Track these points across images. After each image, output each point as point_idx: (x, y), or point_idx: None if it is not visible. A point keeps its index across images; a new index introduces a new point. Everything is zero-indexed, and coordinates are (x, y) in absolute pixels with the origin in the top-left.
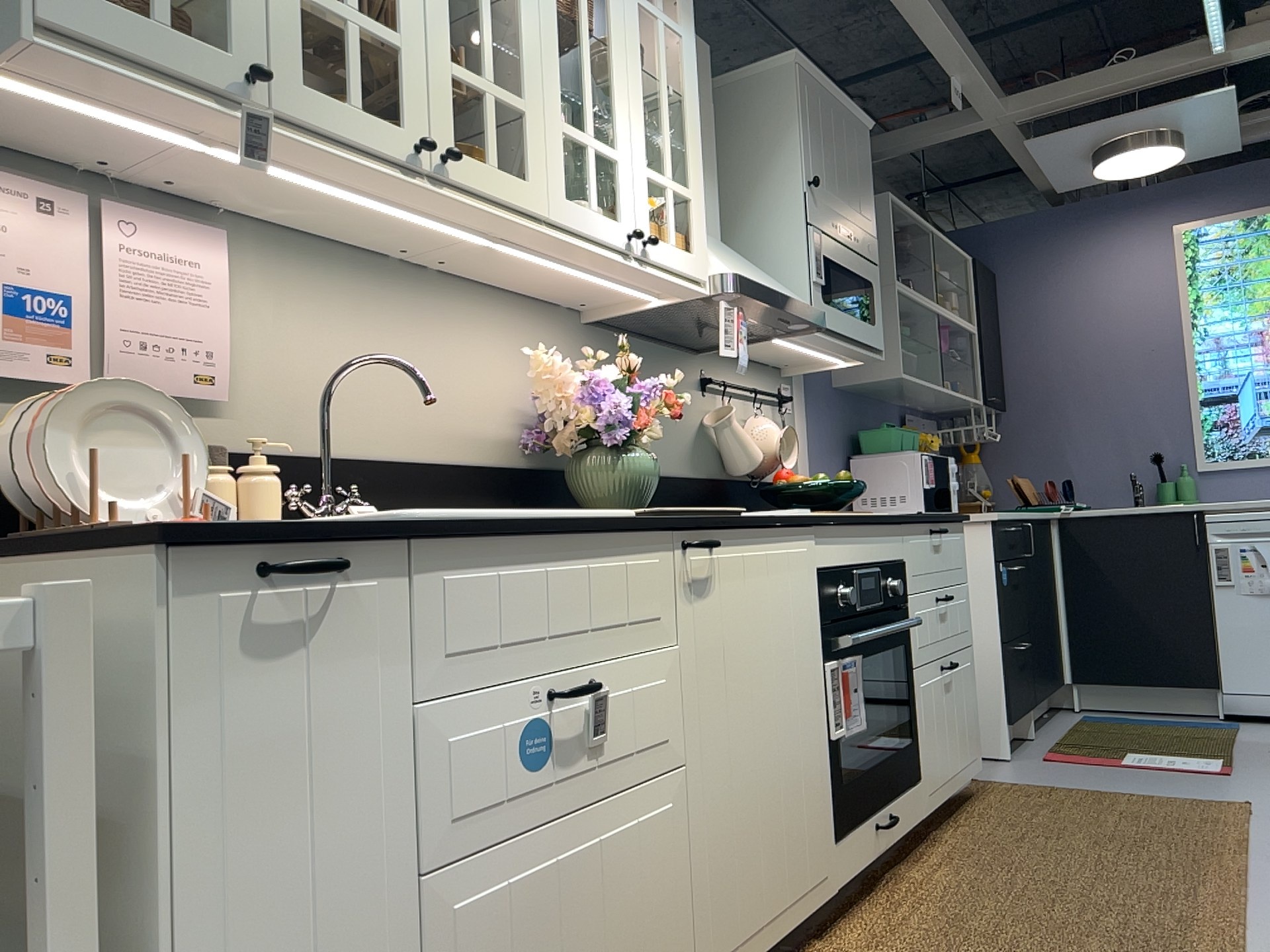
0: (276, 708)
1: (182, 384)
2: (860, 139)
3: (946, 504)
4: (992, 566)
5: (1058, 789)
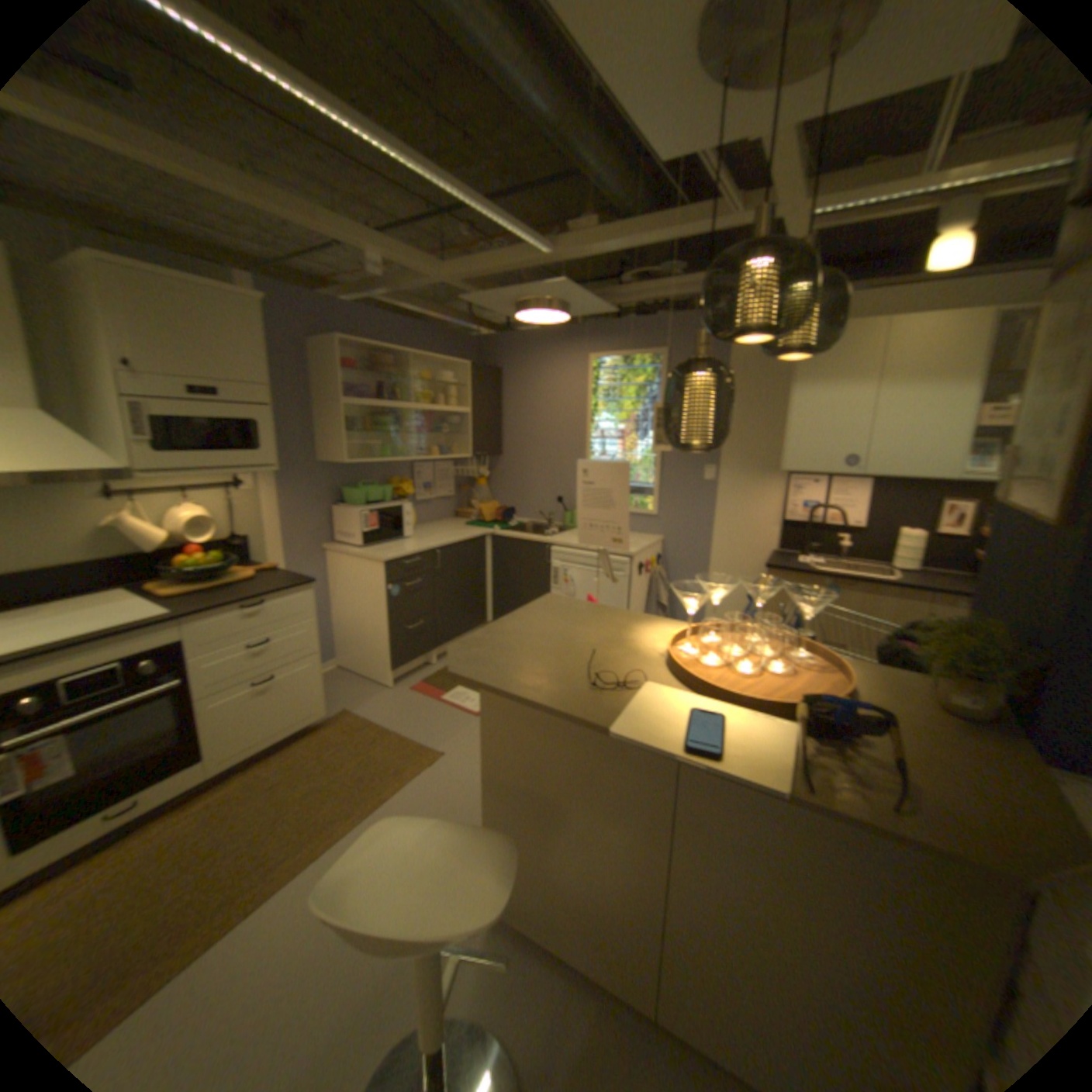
0: None
1: None
2: (239, 311)
3: (396, 535)
4: (386, 587)
5: (371, 728)
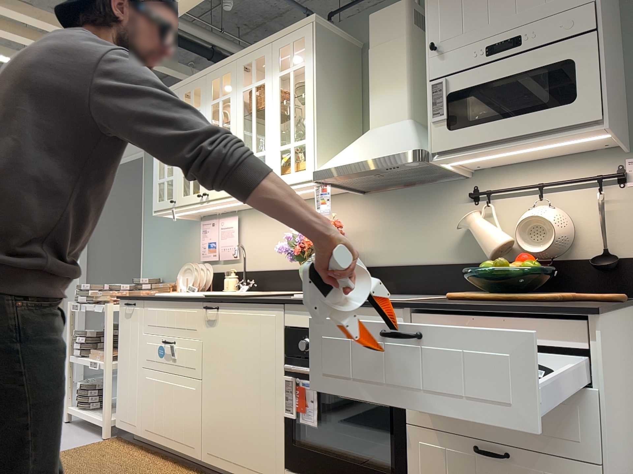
0: (128, 327)
1: (229, 256)
2: None
3: None
4: None
5: None
